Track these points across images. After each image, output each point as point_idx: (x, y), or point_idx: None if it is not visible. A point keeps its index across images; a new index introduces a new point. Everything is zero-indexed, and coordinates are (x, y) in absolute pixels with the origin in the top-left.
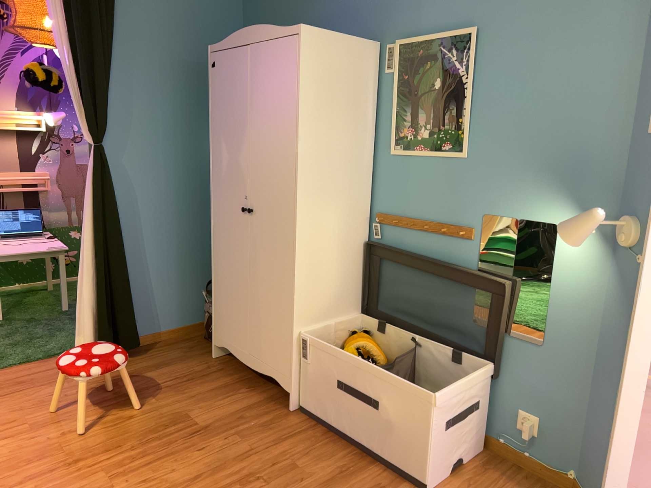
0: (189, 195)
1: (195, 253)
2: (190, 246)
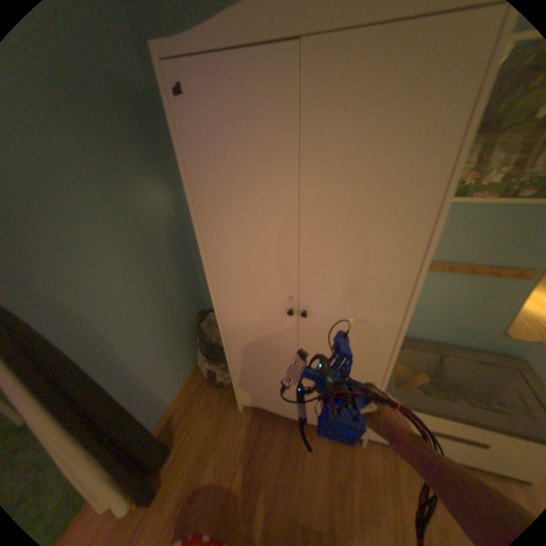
0: (147, 275)
1: (172, 324)
2: (166, 322)
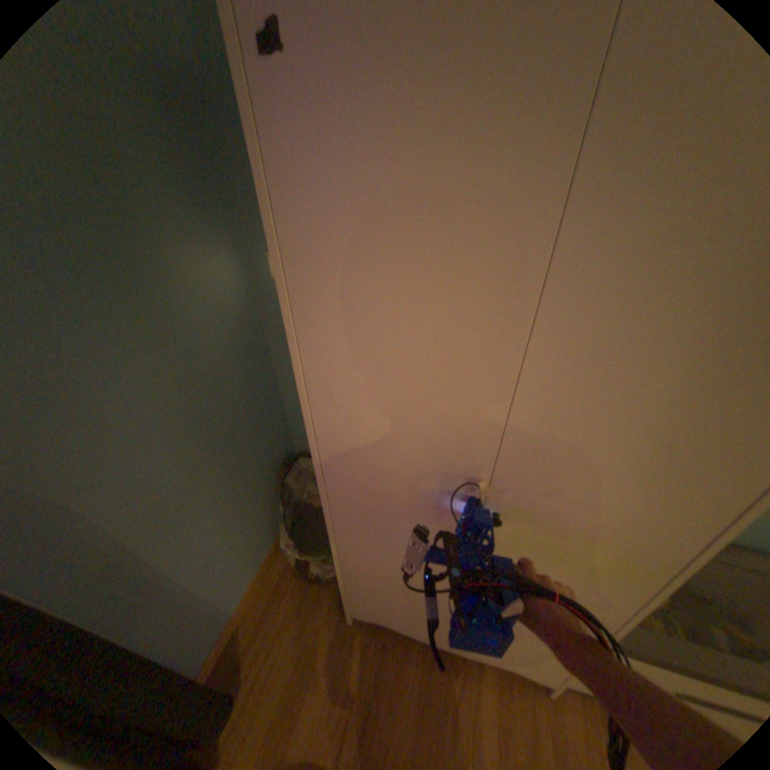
0: (196, 414)
1: (239, 487)
2: (229, 486)
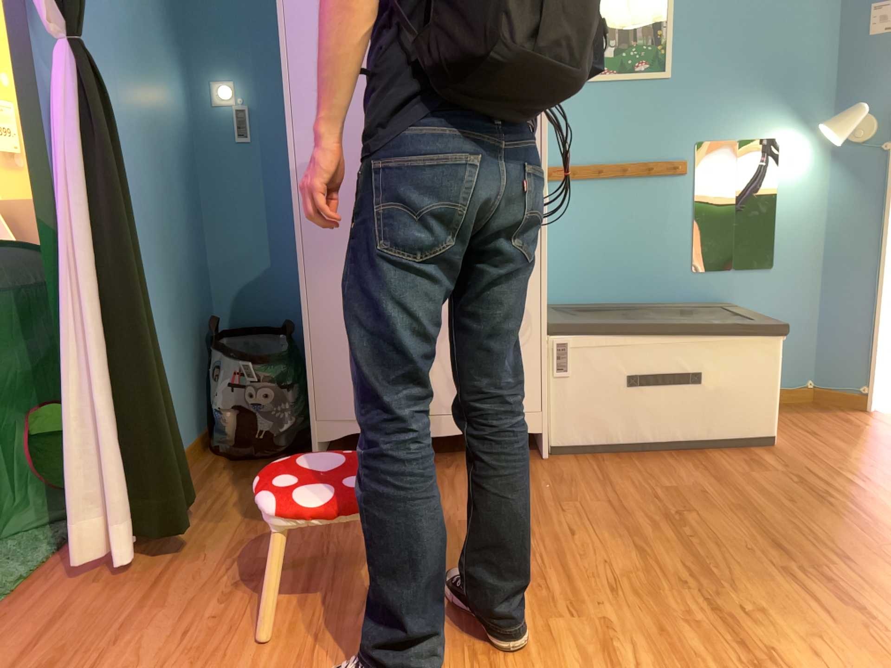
0: (156, 187)
1: (175, 305)
2: (170, 292)
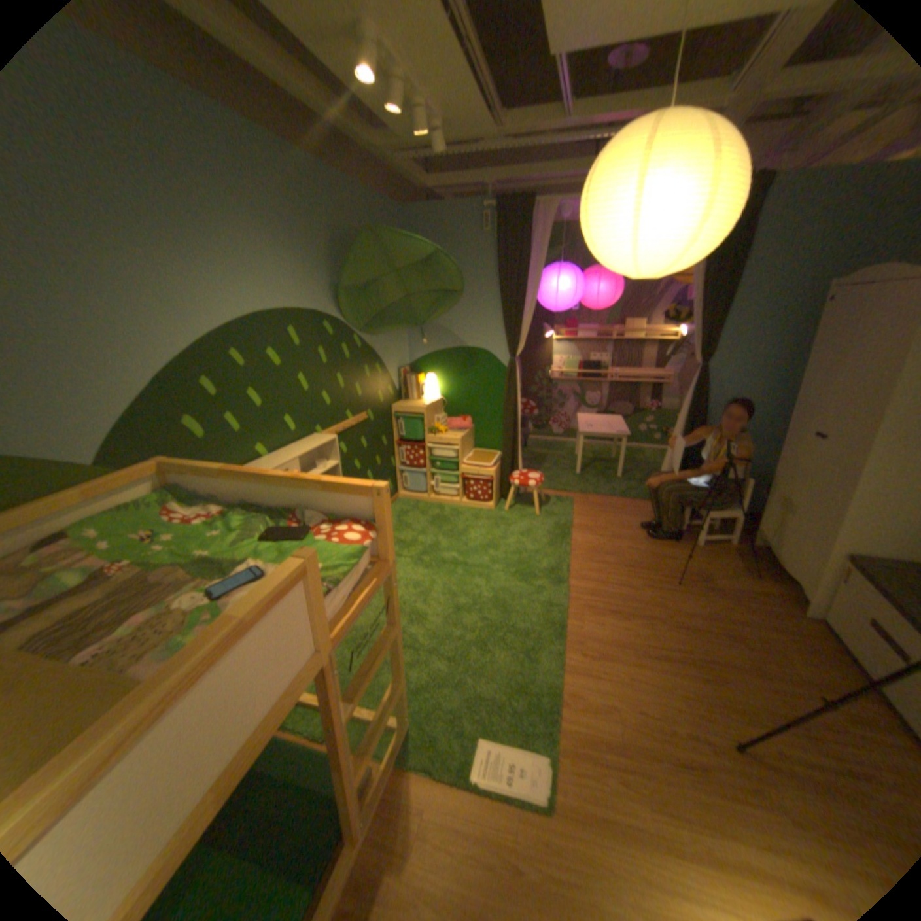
0: (778, 408)
1: (769, 458)
2: (766, 452)
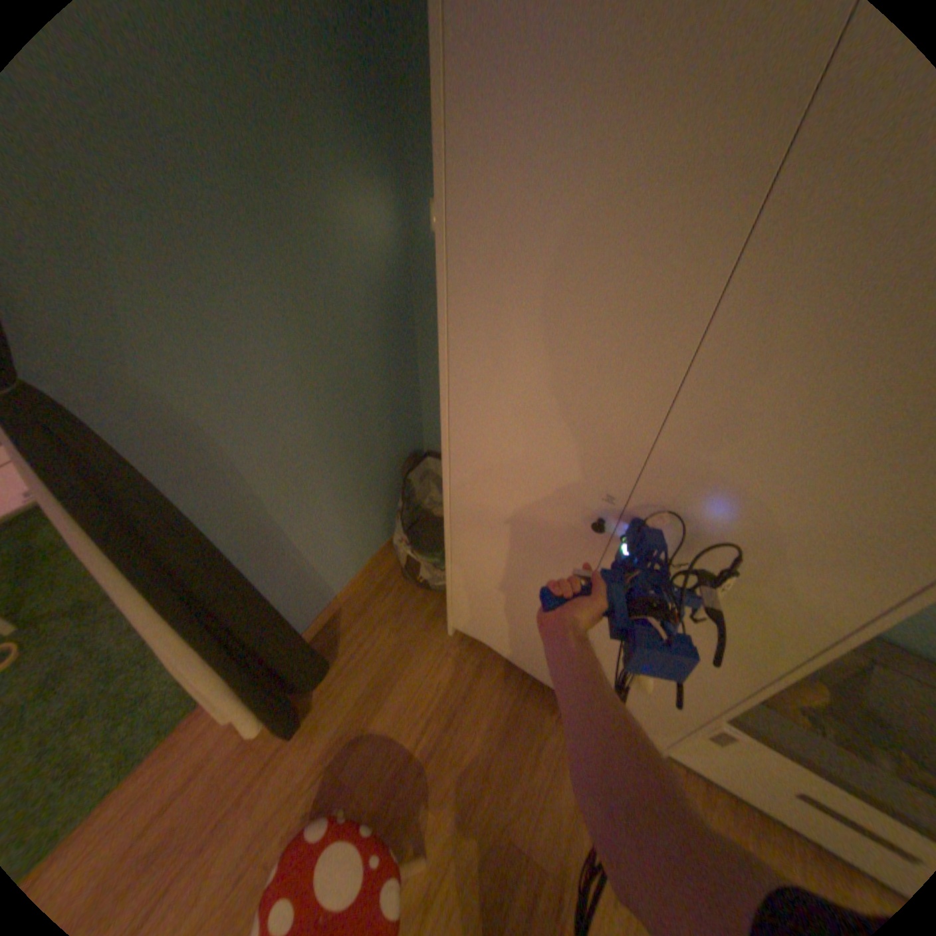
0: (330, 375)
1: (362, 468)
2: (353, 464)
